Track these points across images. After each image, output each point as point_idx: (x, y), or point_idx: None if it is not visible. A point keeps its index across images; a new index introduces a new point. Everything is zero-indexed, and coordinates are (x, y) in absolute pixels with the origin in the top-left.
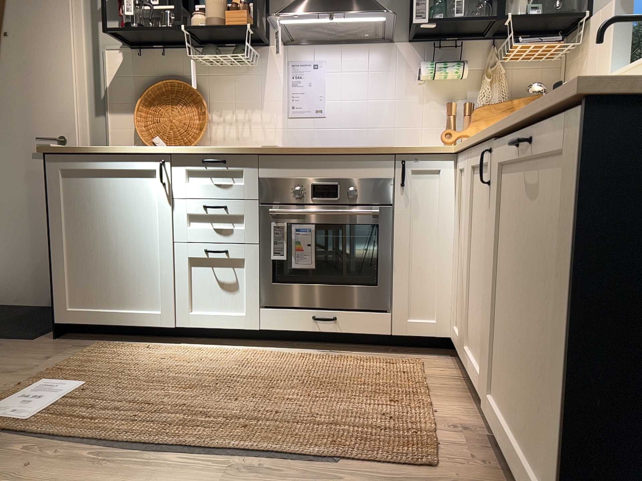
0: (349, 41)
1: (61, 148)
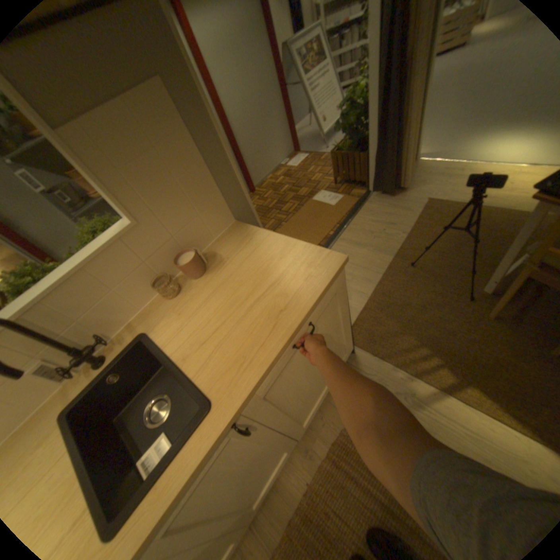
0: None
1: None
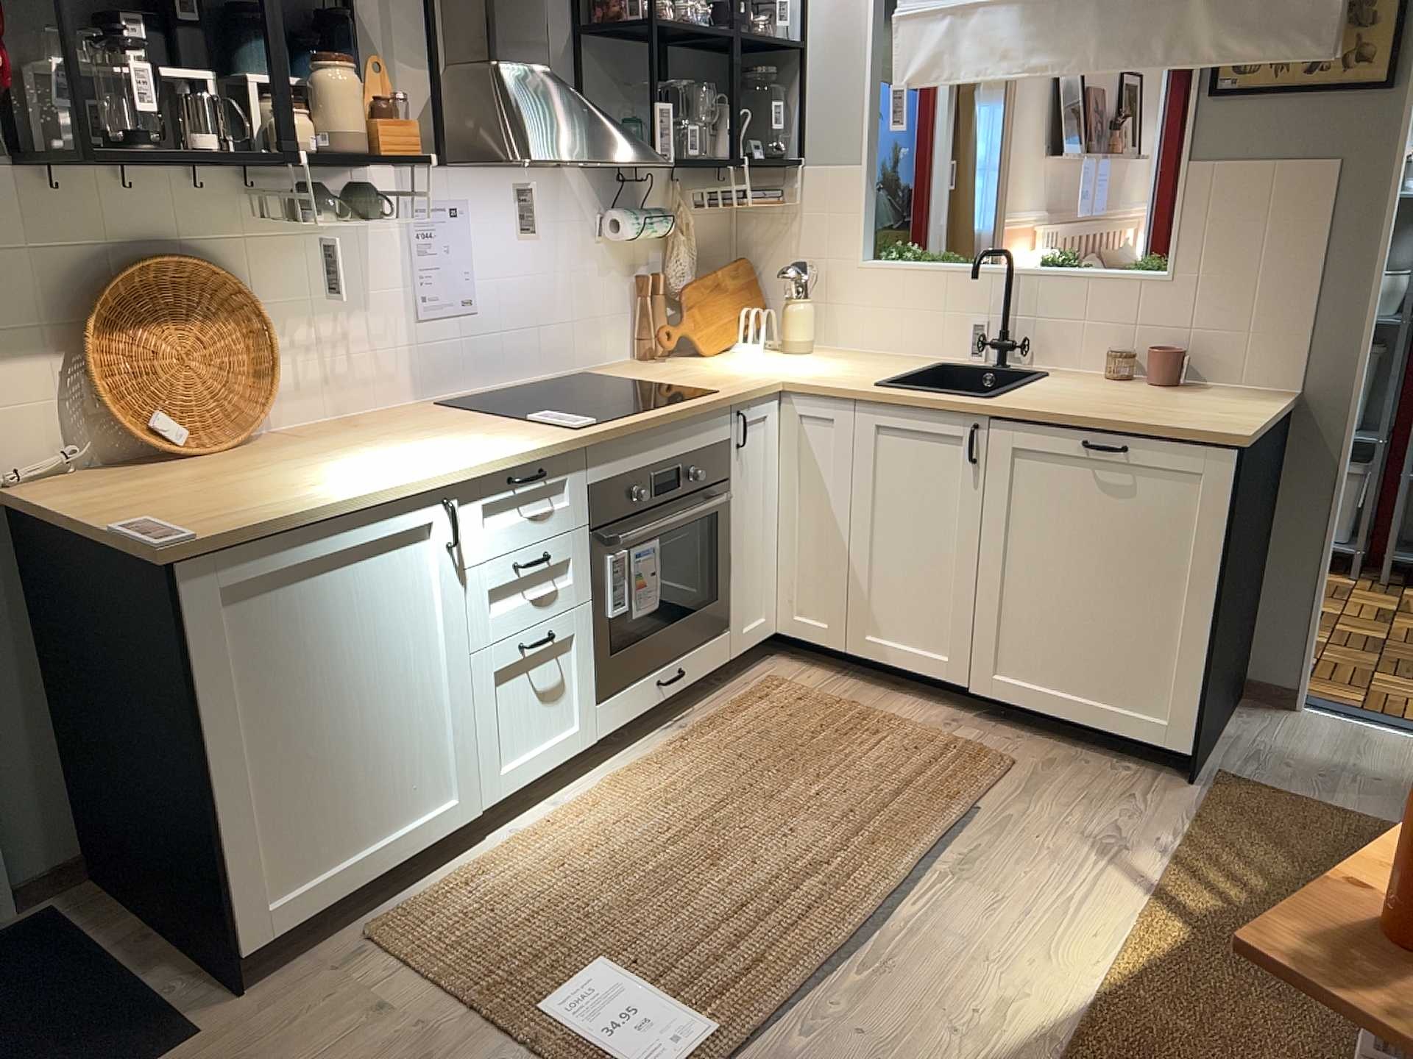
0: (507, 164)
1: (226, 533)
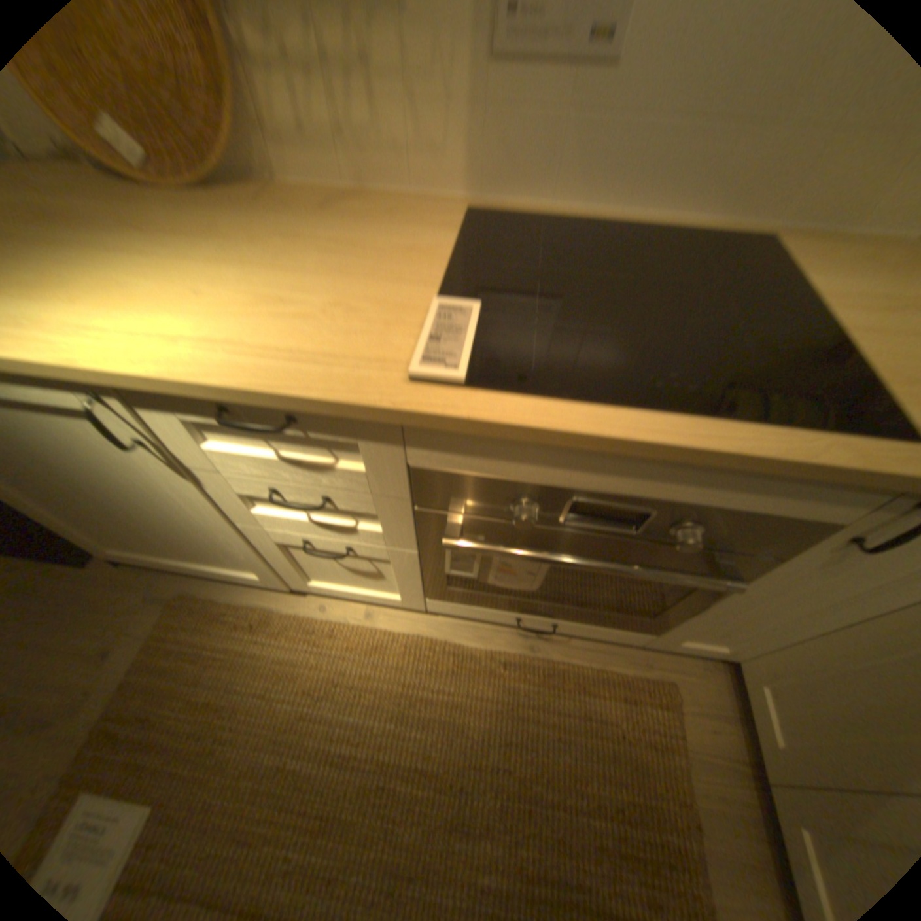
0: None
1: None
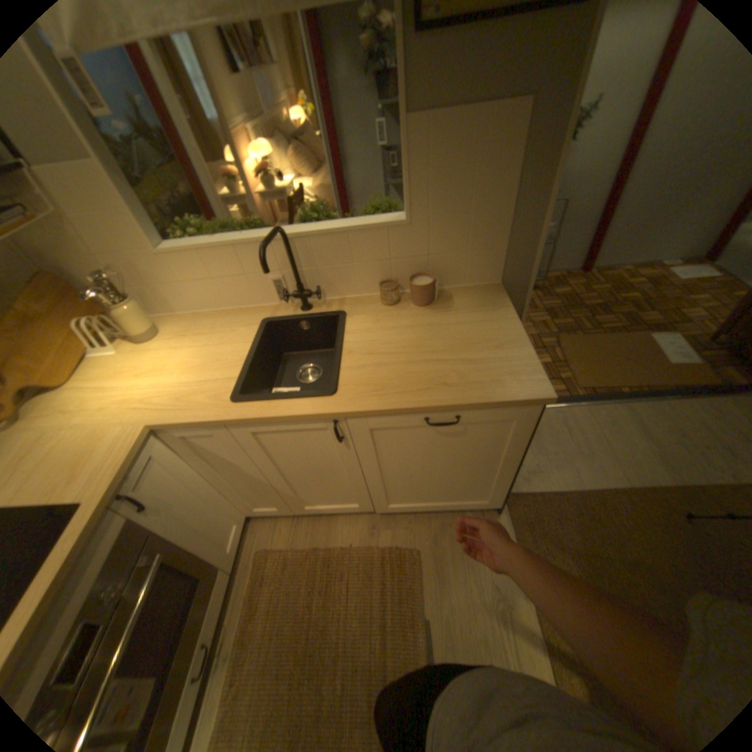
0: None
1: None
